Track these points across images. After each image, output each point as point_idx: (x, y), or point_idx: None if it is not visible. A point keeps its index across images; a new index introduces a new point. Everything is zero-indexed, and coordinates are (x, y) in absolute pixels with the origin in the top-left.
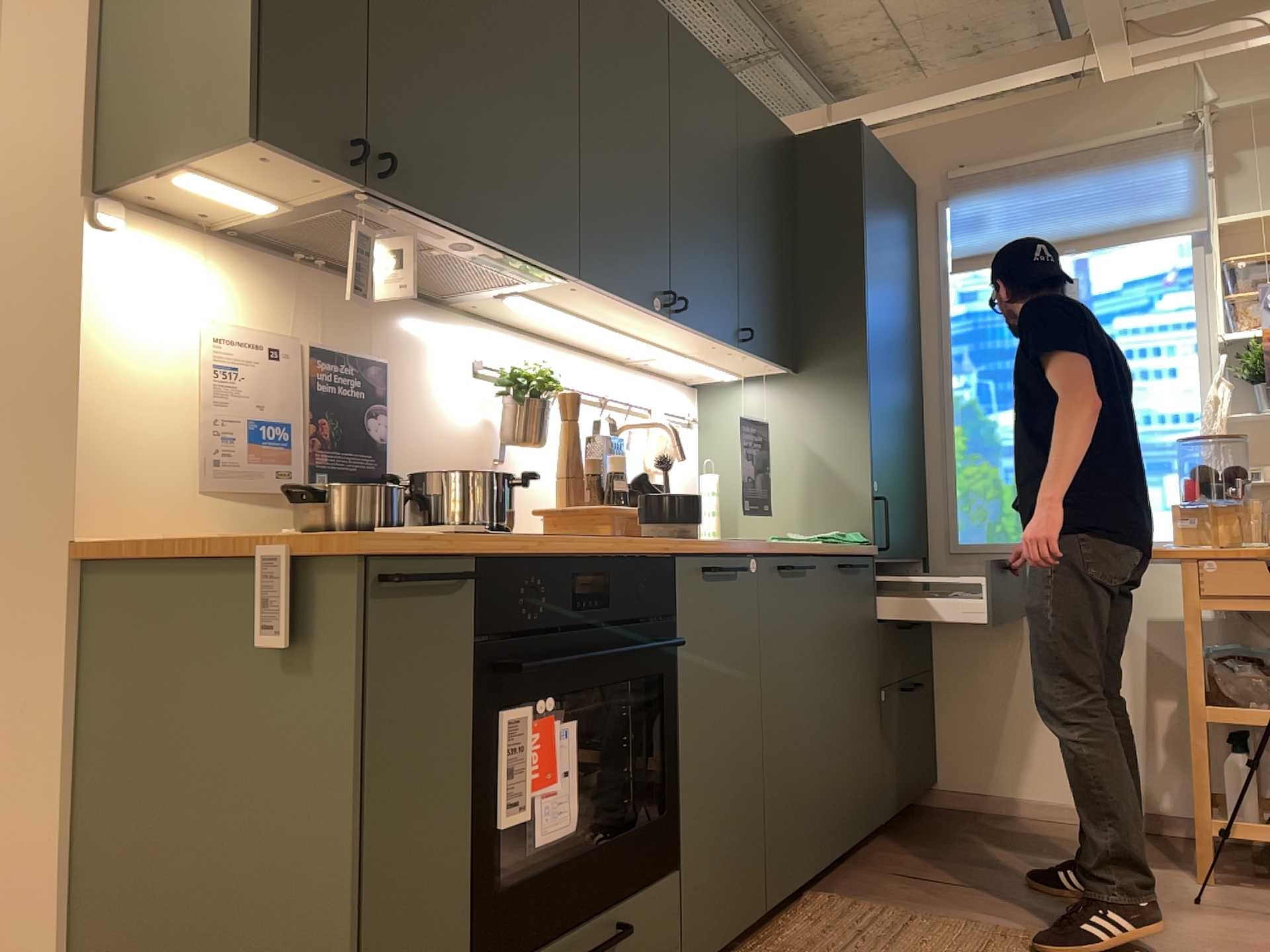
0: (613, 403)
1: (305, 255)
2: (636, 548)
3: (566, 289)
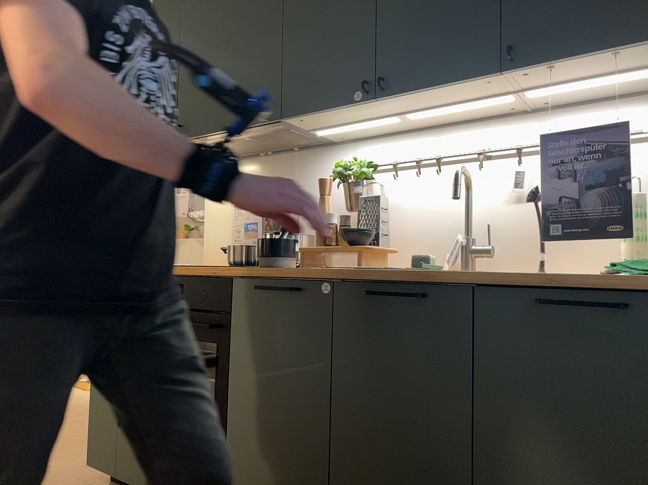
0: (501, 154)
1: (261, 153)
2: (206, 272)
3: (307, 121)
